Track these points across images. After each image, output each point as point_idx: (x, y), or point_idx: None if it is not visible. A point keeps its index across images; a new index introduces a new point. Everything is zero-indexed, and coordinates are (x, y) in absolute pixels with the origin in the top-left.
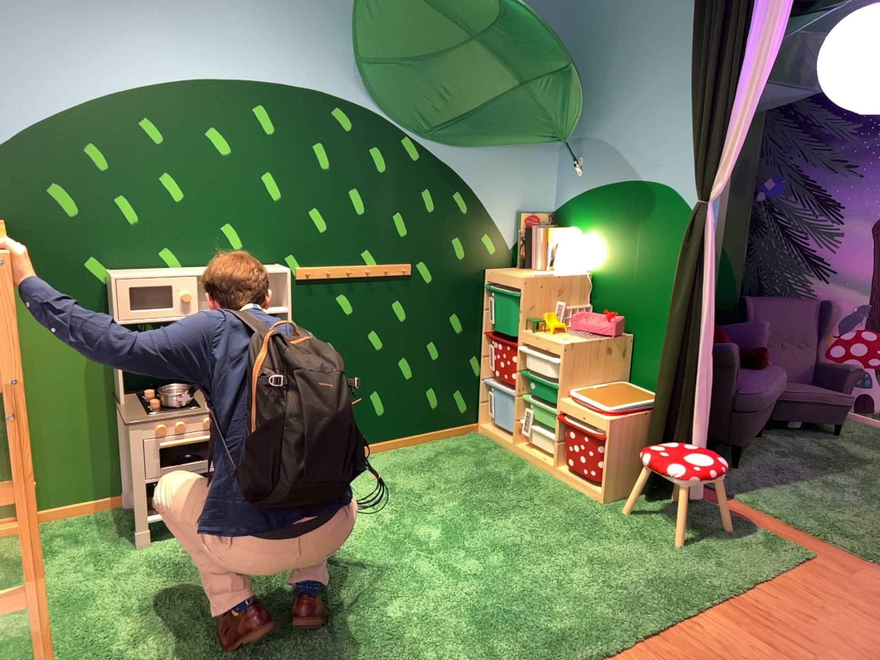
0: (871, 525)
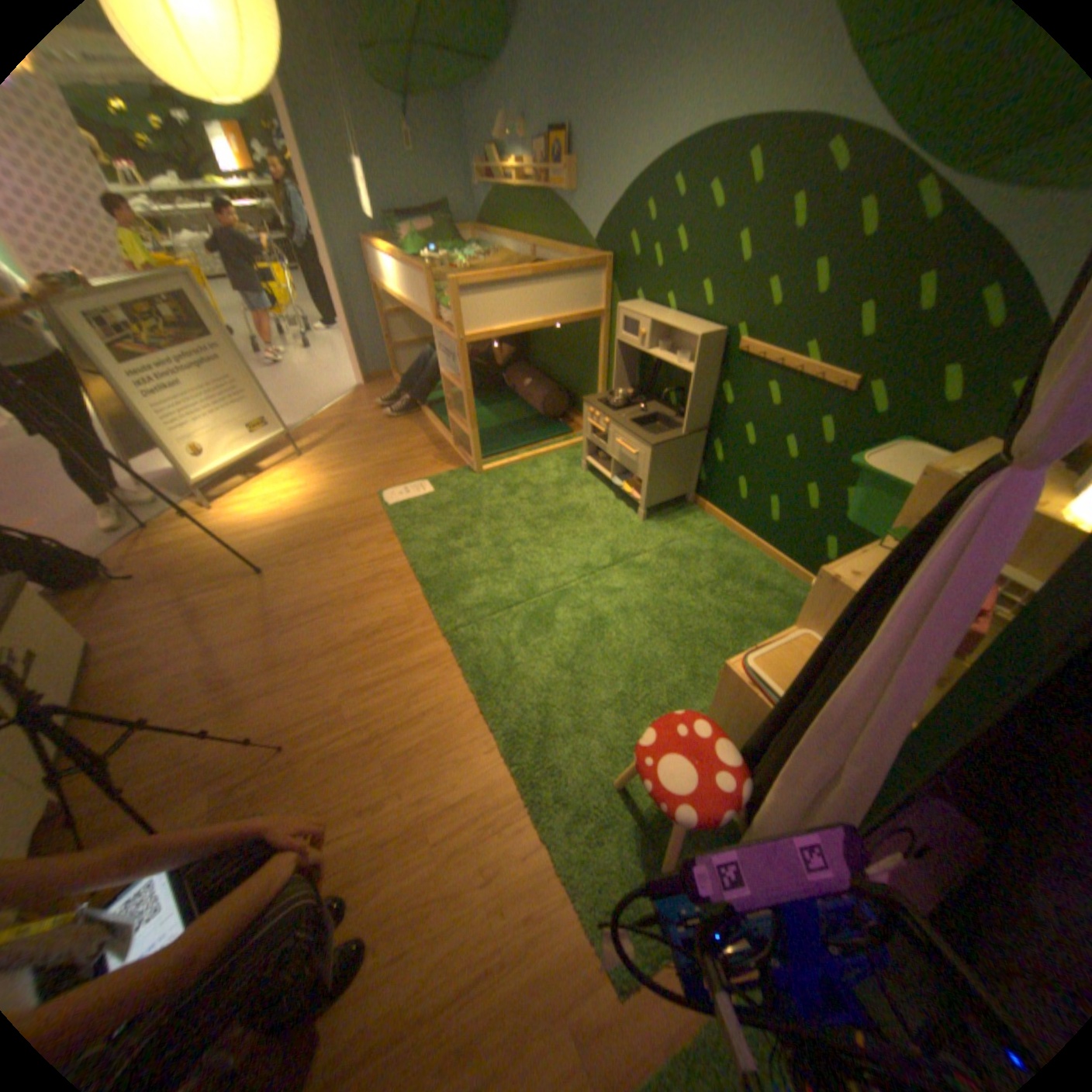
0: None
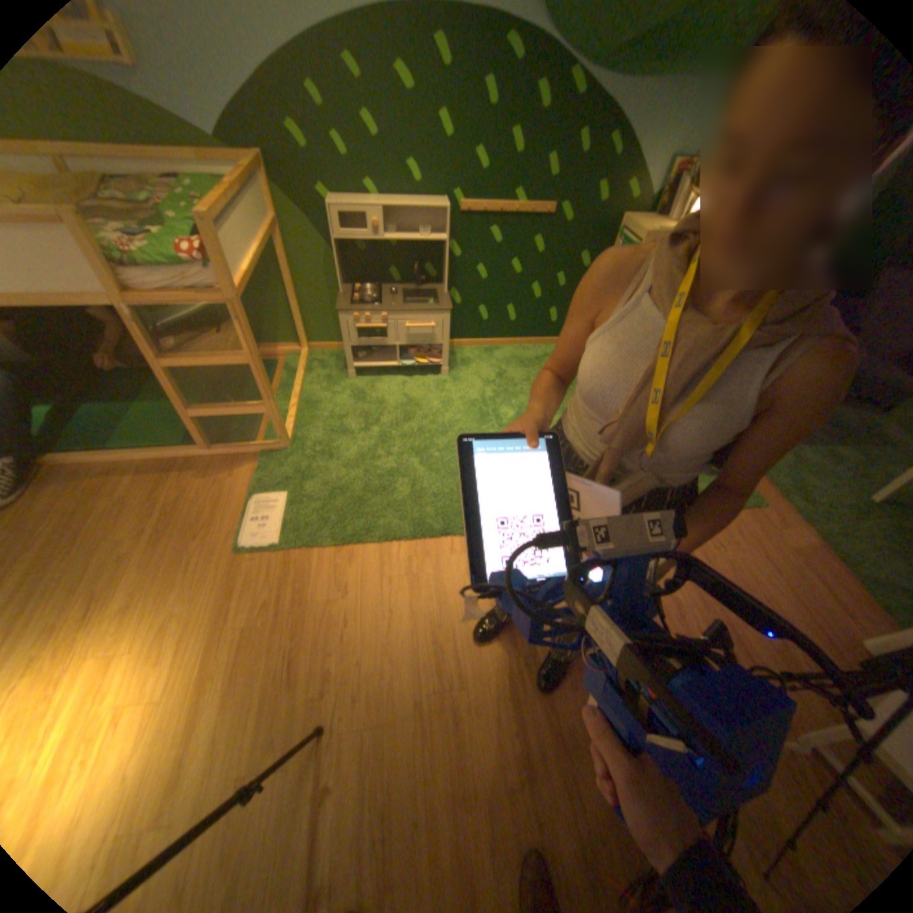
0: (844, 508)
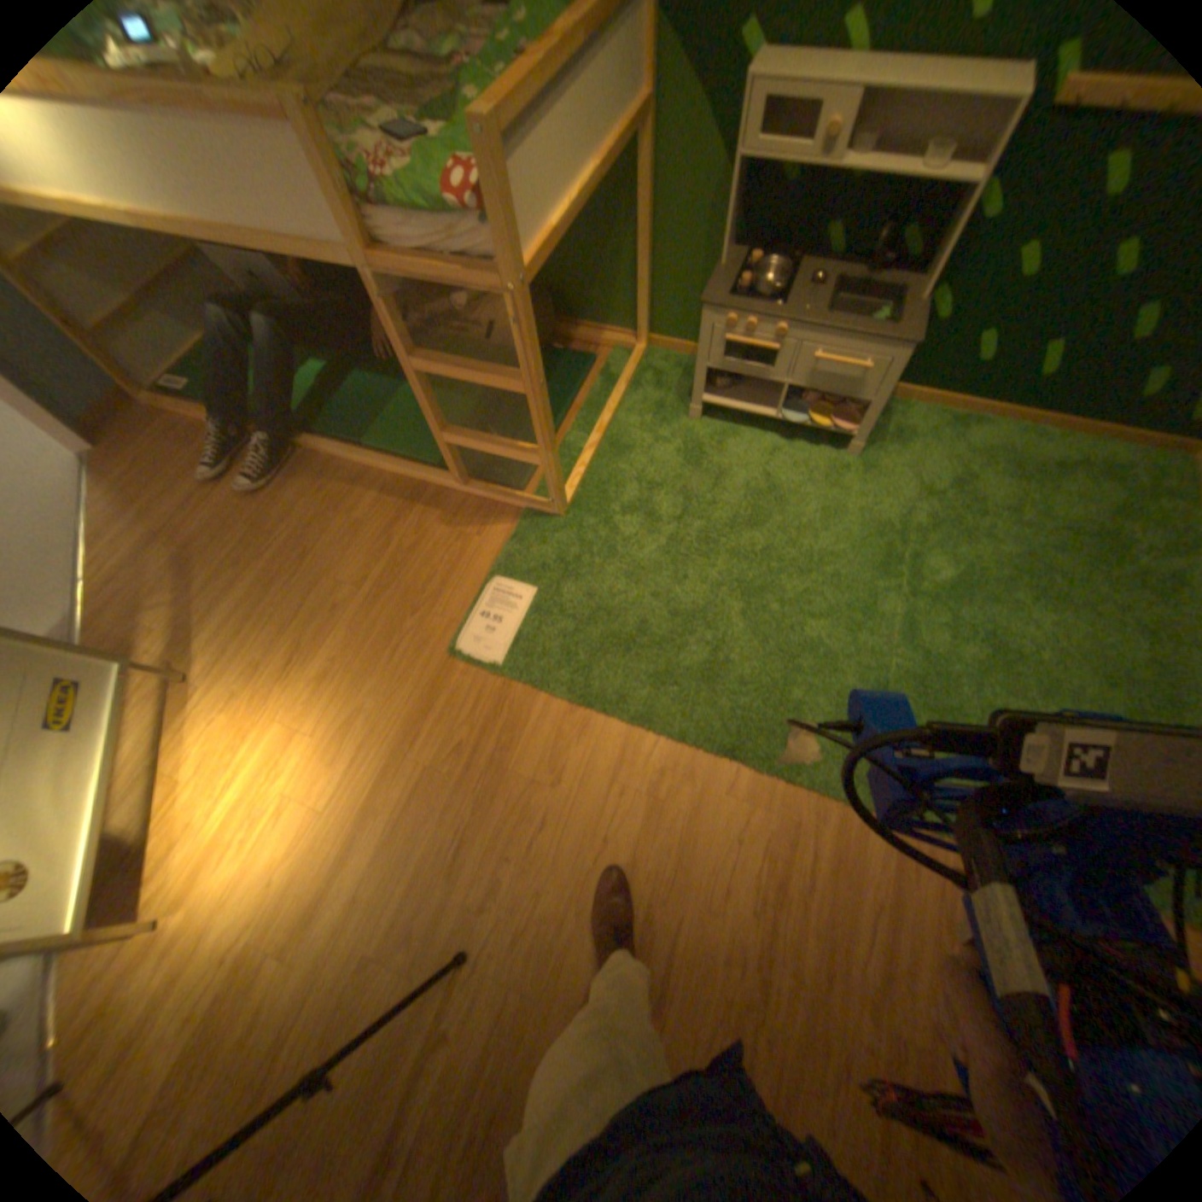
0: None
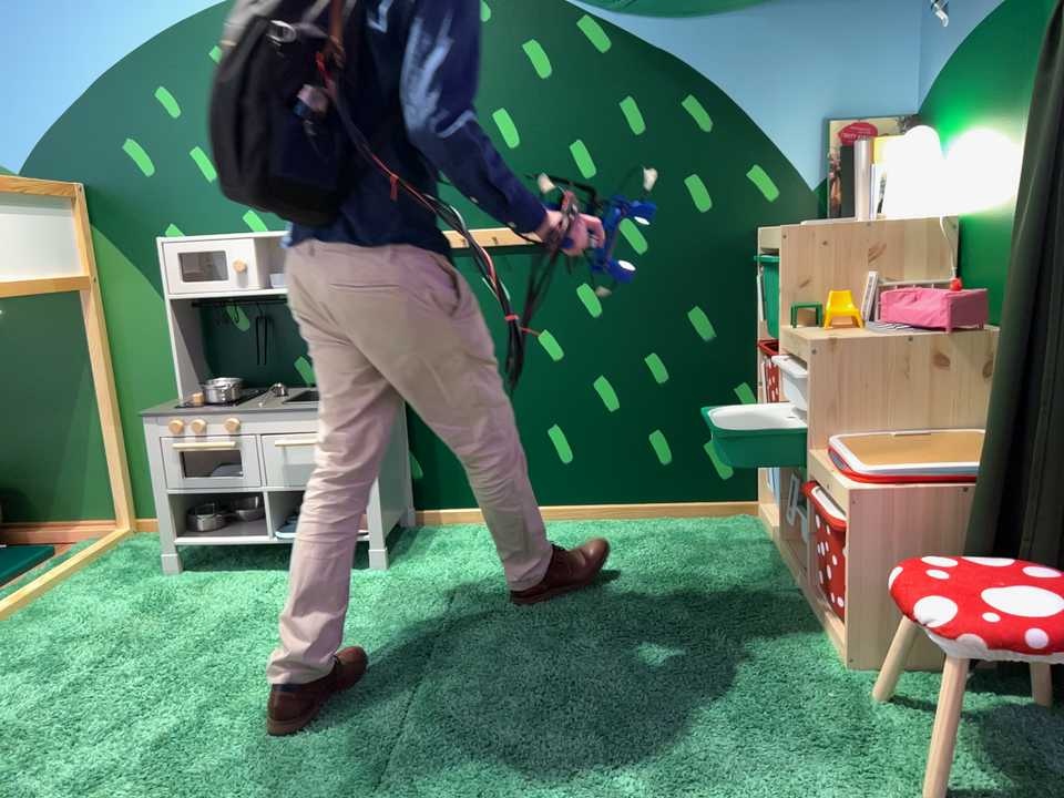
0: None
